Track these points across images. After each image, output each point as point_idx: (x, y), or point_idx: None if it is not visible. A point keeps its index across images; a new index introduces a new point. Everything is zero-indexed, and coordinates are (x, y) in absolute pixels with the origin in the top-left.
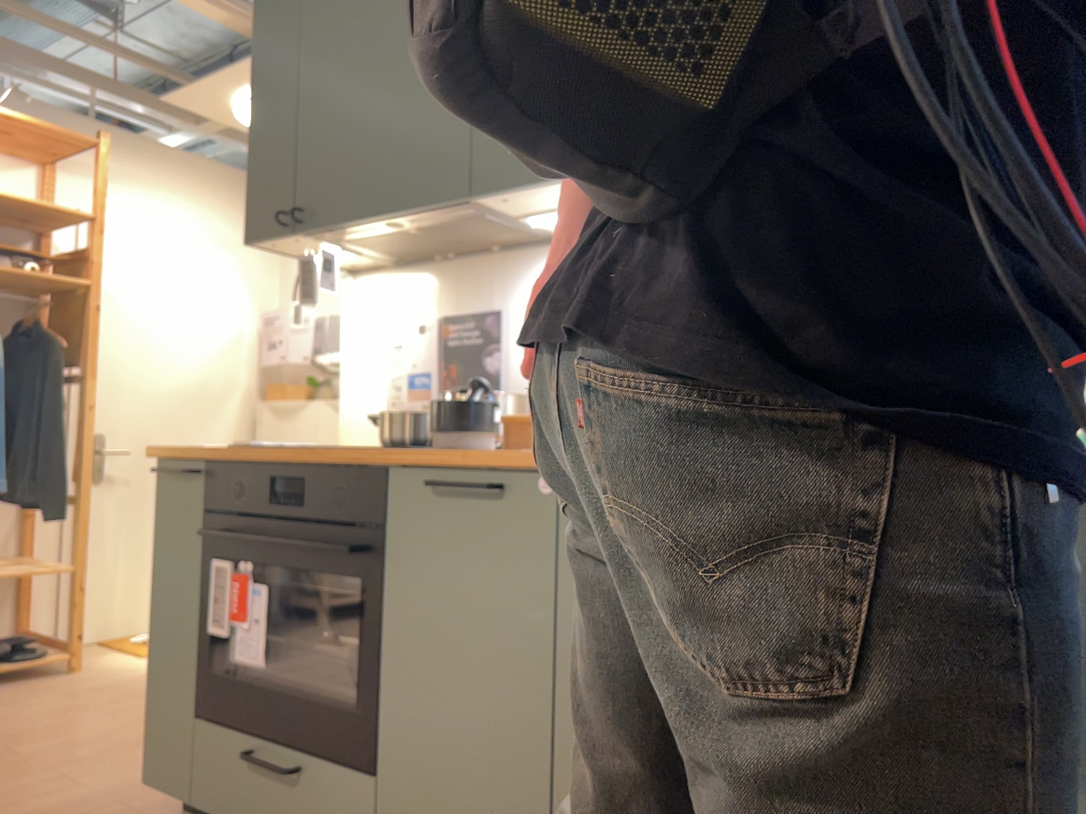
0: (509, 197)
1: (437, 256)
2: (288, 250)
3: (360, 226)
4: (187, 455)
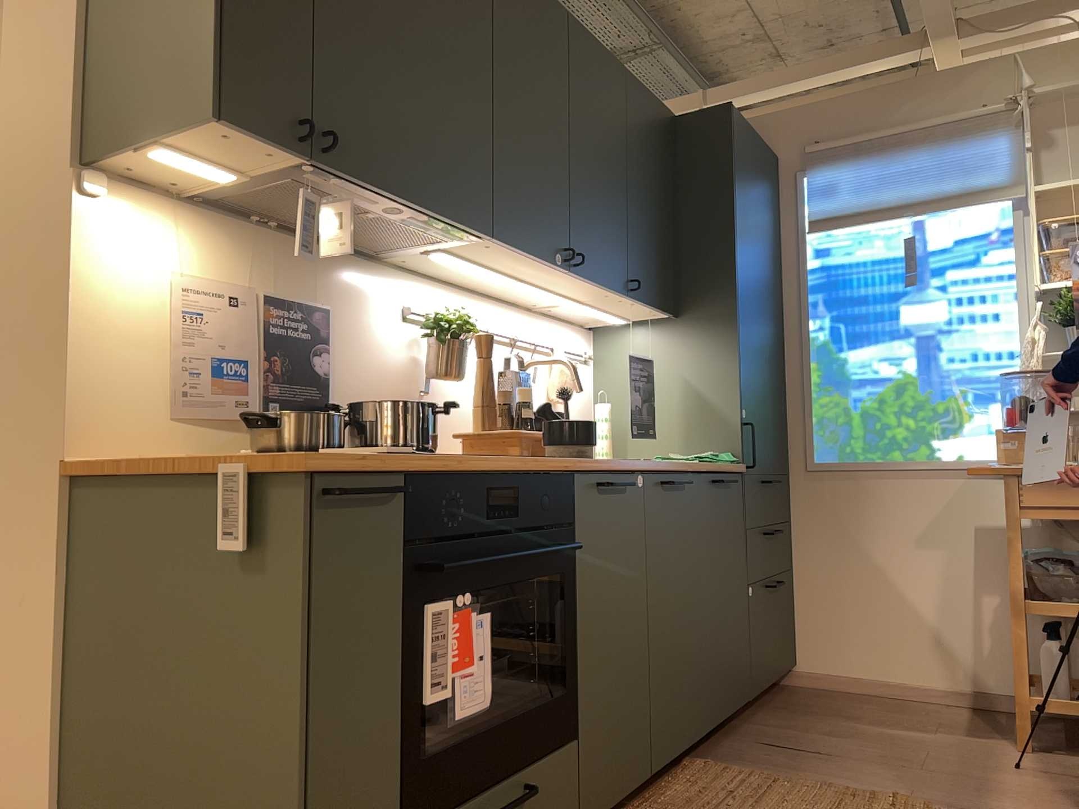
0: (494, 244)
1: (259, 216)
2: (203, 141)
3: (380, 194)
4: (383, 465)
